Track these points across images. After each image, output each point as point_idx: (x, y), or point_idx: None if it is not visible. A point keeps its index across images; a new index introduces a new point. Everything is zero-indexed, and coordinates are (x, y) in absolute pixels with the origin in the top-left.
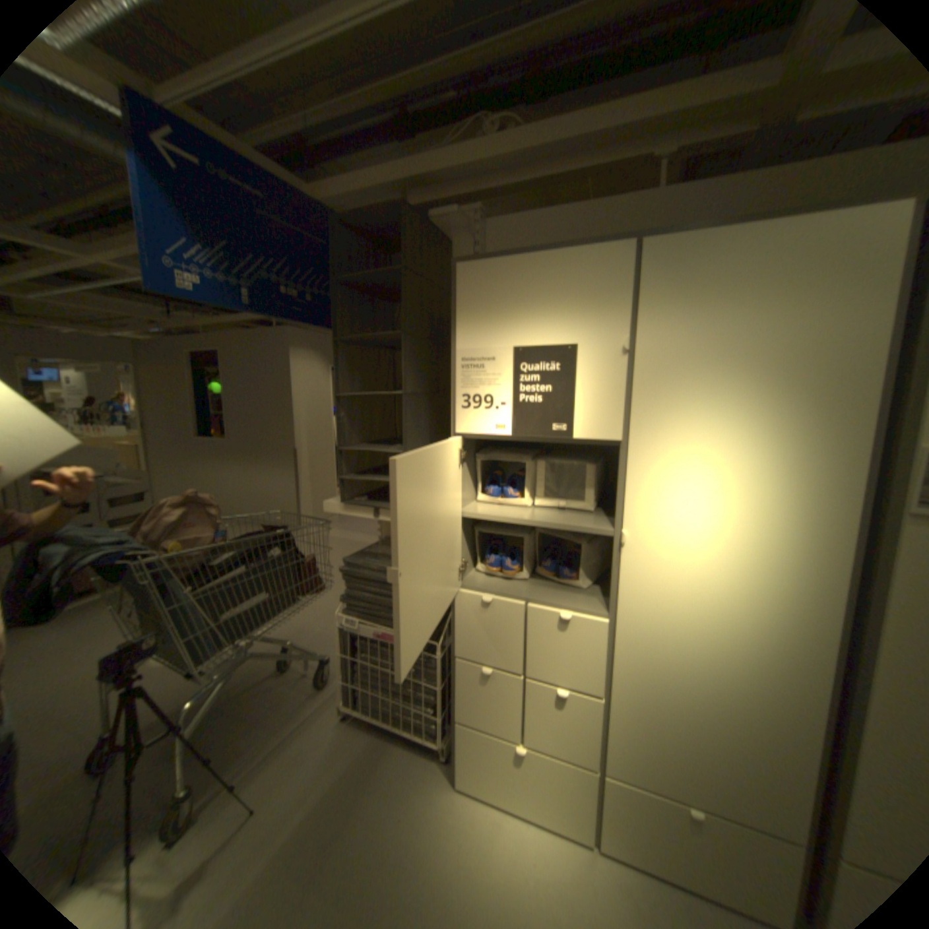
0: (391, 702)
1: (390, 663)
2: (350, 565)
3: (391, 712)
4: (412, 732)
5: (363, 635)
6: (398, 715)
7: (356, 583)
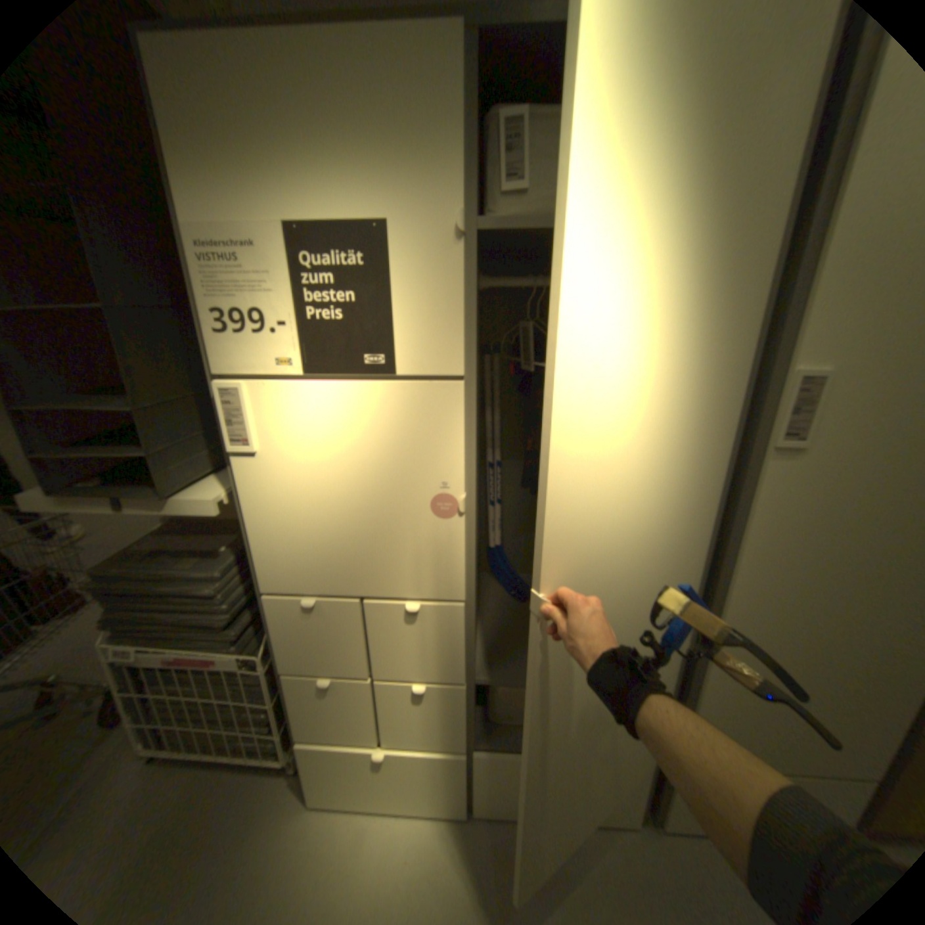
0: (208, 731)
1: (195, 689)
2: (100, 578)
3: (211, 742)
4: (243, 756)
5: (145, 665)
6: (221, 743)
7: (115, 600)
